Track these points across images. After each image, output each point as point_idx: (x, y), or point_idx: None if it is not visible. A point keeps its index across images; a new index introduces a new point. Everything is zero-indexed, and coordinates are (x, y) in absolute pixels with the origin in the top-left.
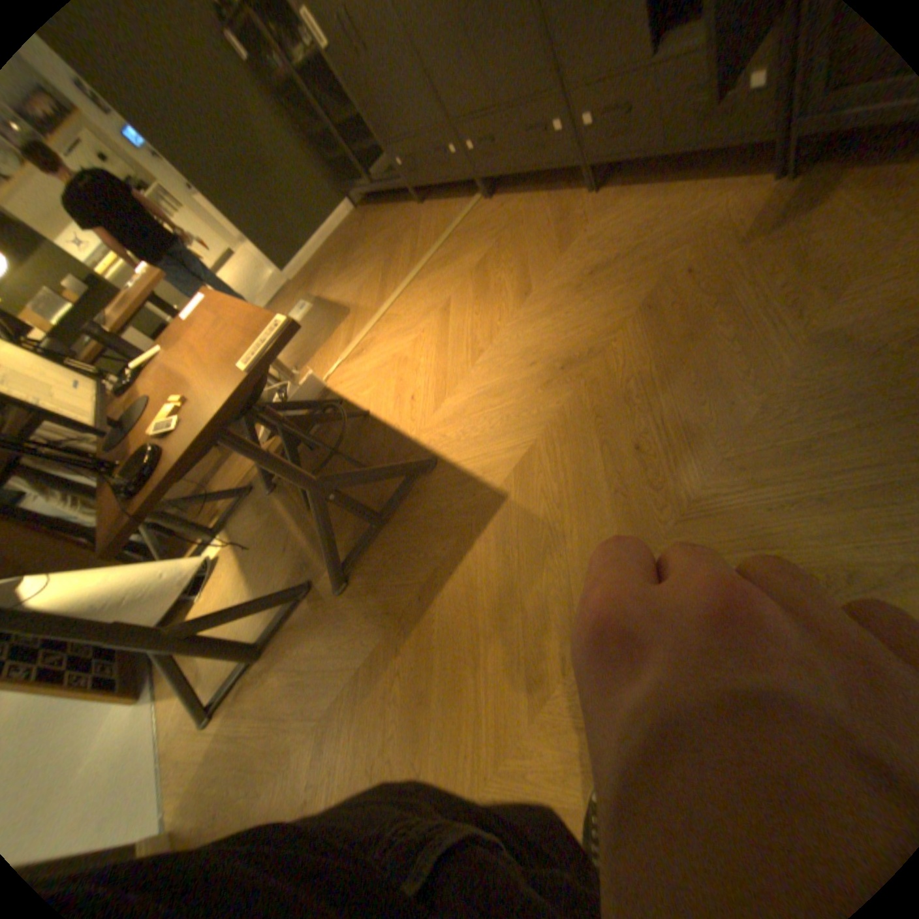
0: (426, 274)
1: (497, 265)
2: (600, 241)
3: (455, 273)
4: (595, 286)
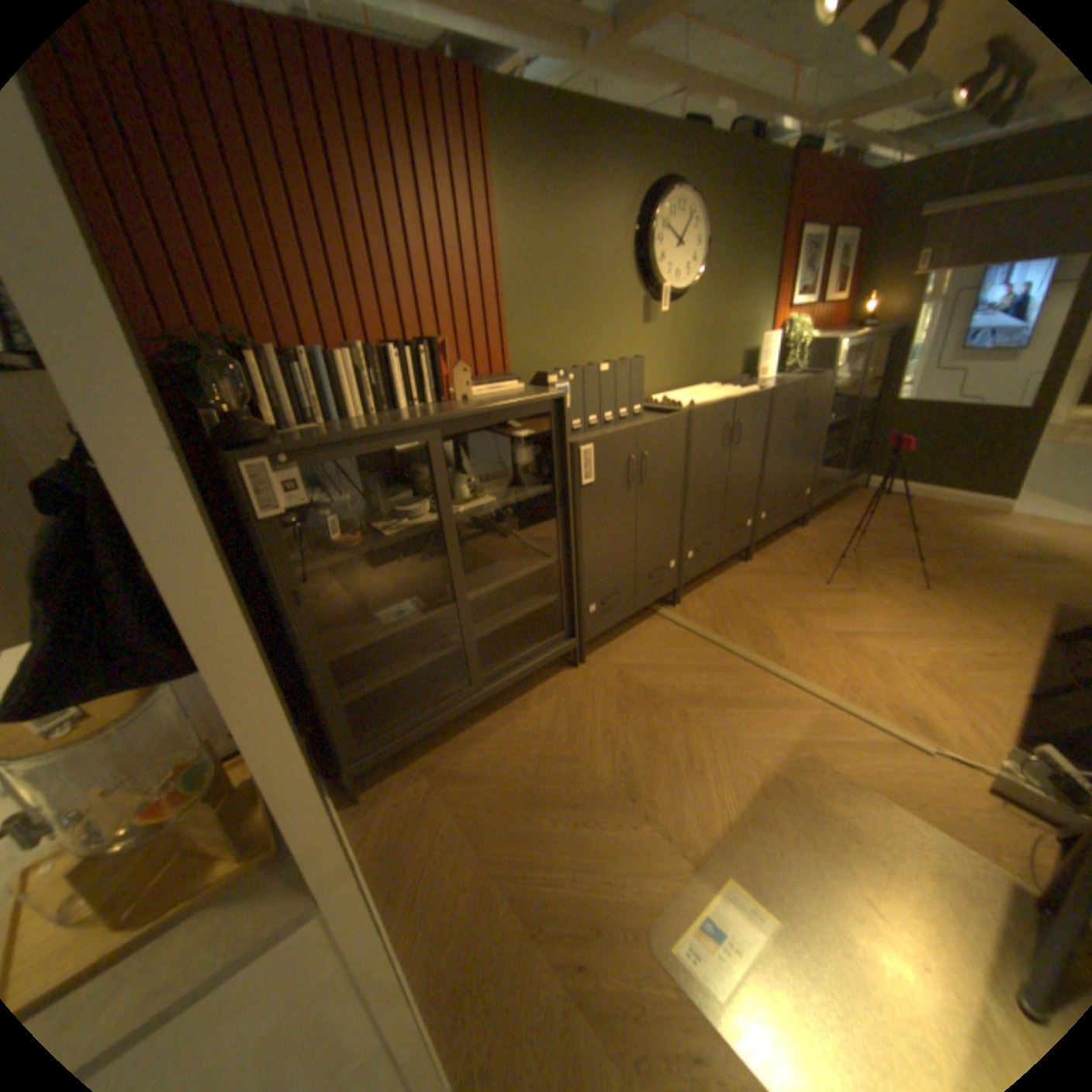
0: (776, 654)
1: (803, 604)
2: (811, 565)
3: (794, 630)
4: (859, 569)
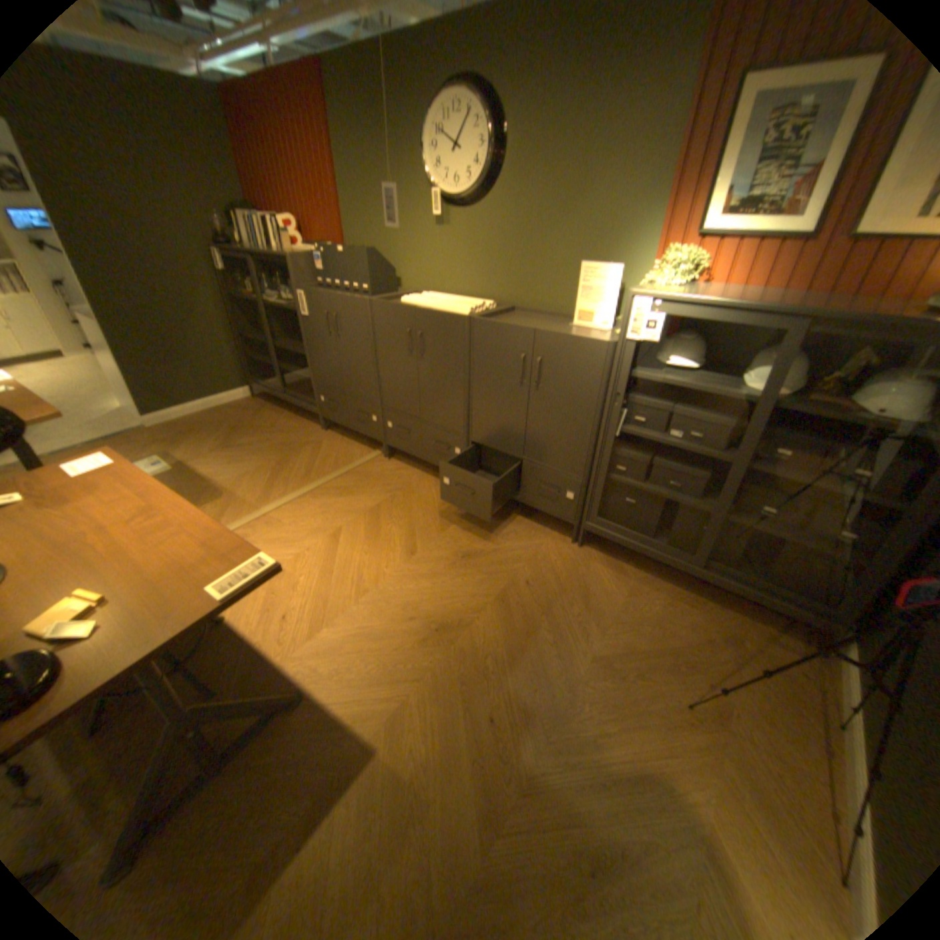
0: (319, 496)
1: (388, 517)
2: (469, 535)
3: (349, 507)
4: (464, 568)
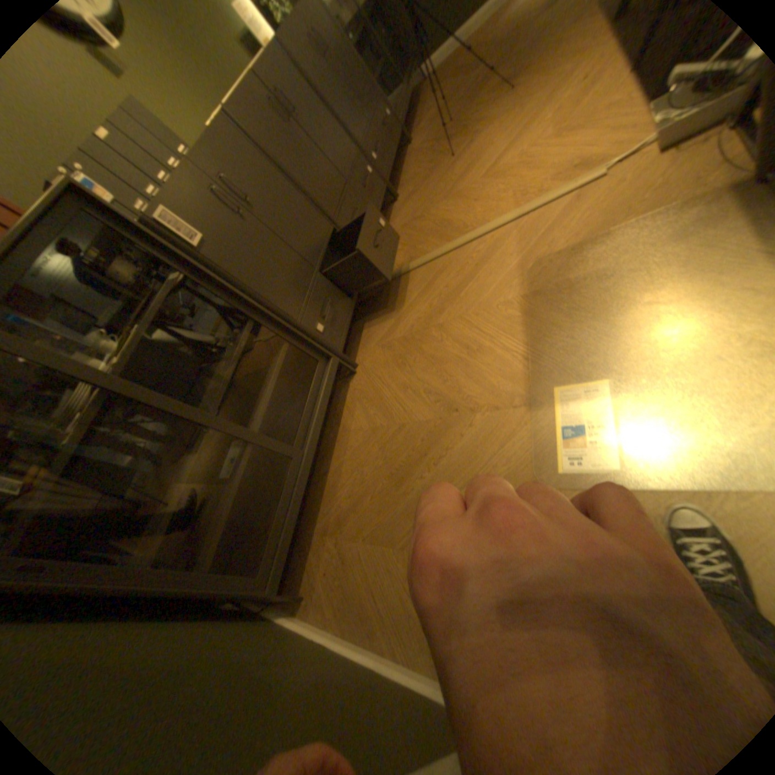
0: (461, 227)
1: (450, 181)
2: (435, 154)
3: (459, 201)
4: (464, 123)
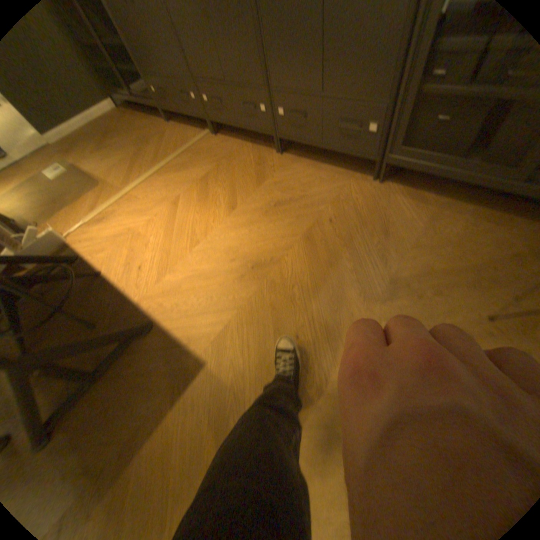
0: (163, 173)
1: (215, 182)
2: (280, 186)
3: (185, 178)
4: (276, 215)
